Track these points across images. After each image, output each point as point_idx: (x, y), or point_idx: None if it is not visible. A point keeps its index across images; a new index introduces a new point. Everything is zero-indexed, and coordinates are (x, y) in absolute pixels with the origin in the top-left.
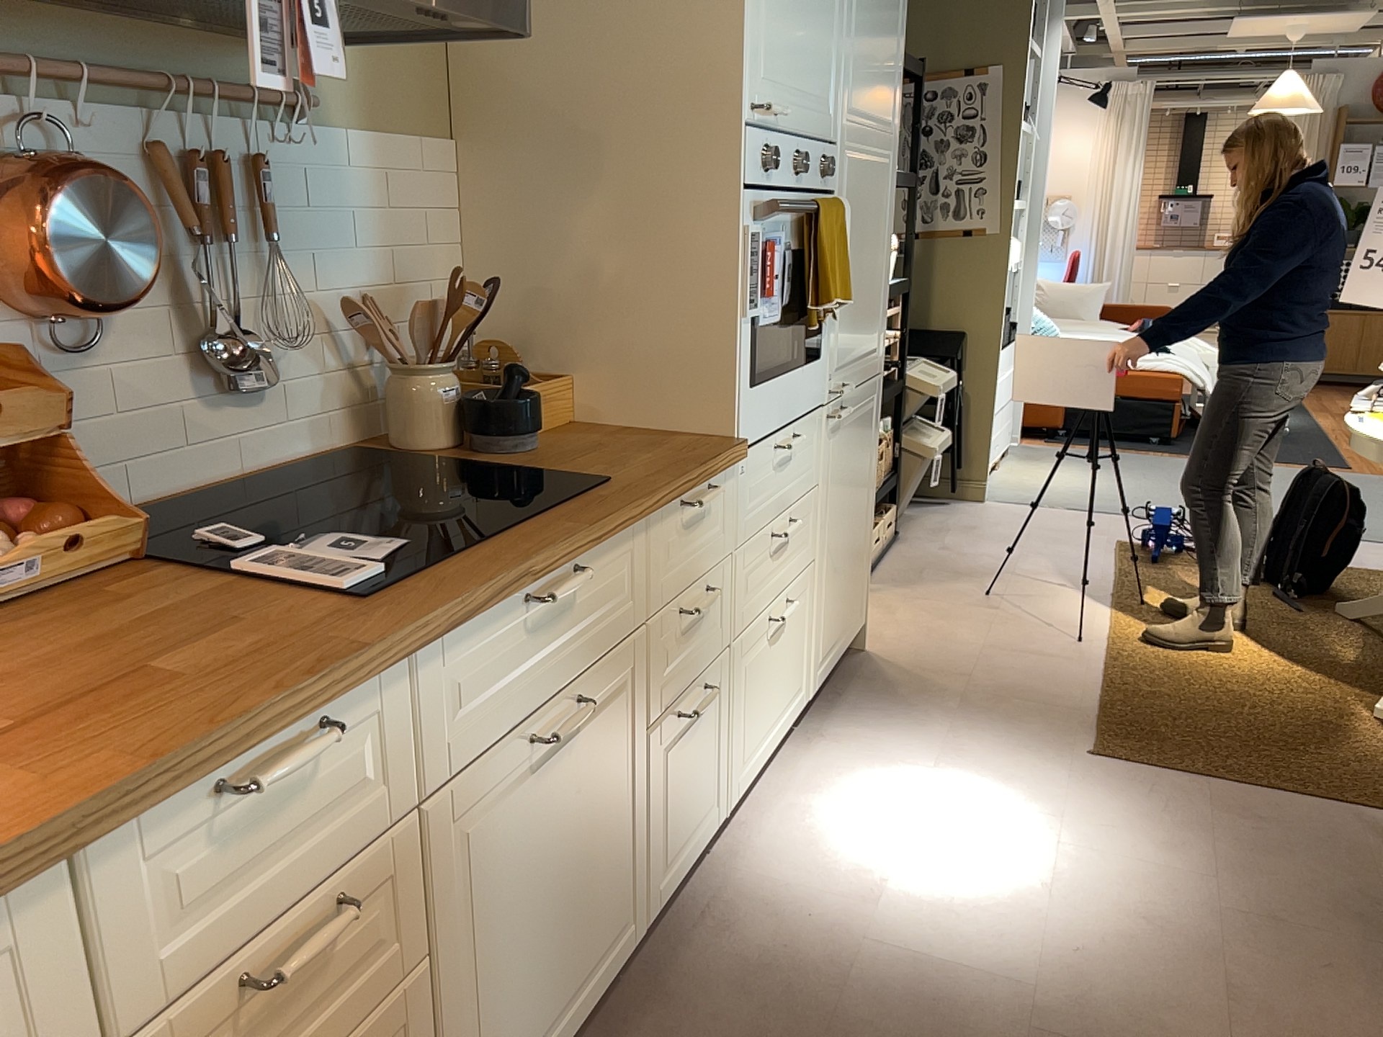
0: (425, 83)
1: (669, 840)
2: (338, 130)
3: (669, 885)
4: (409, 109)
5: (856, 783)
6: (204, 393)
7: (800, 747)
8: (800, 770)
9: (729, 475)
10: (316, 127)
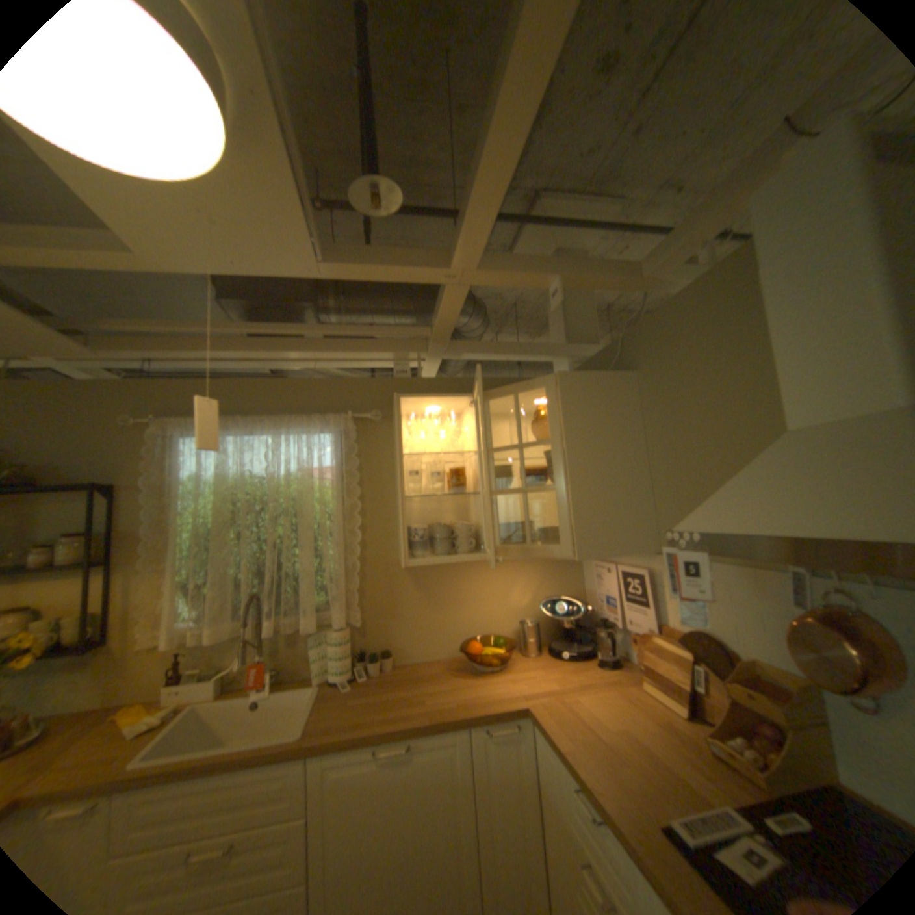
0: None
1: None
2: None
3: None
4: None
5: None
6: None
7: None
8: None
9: None
10: None
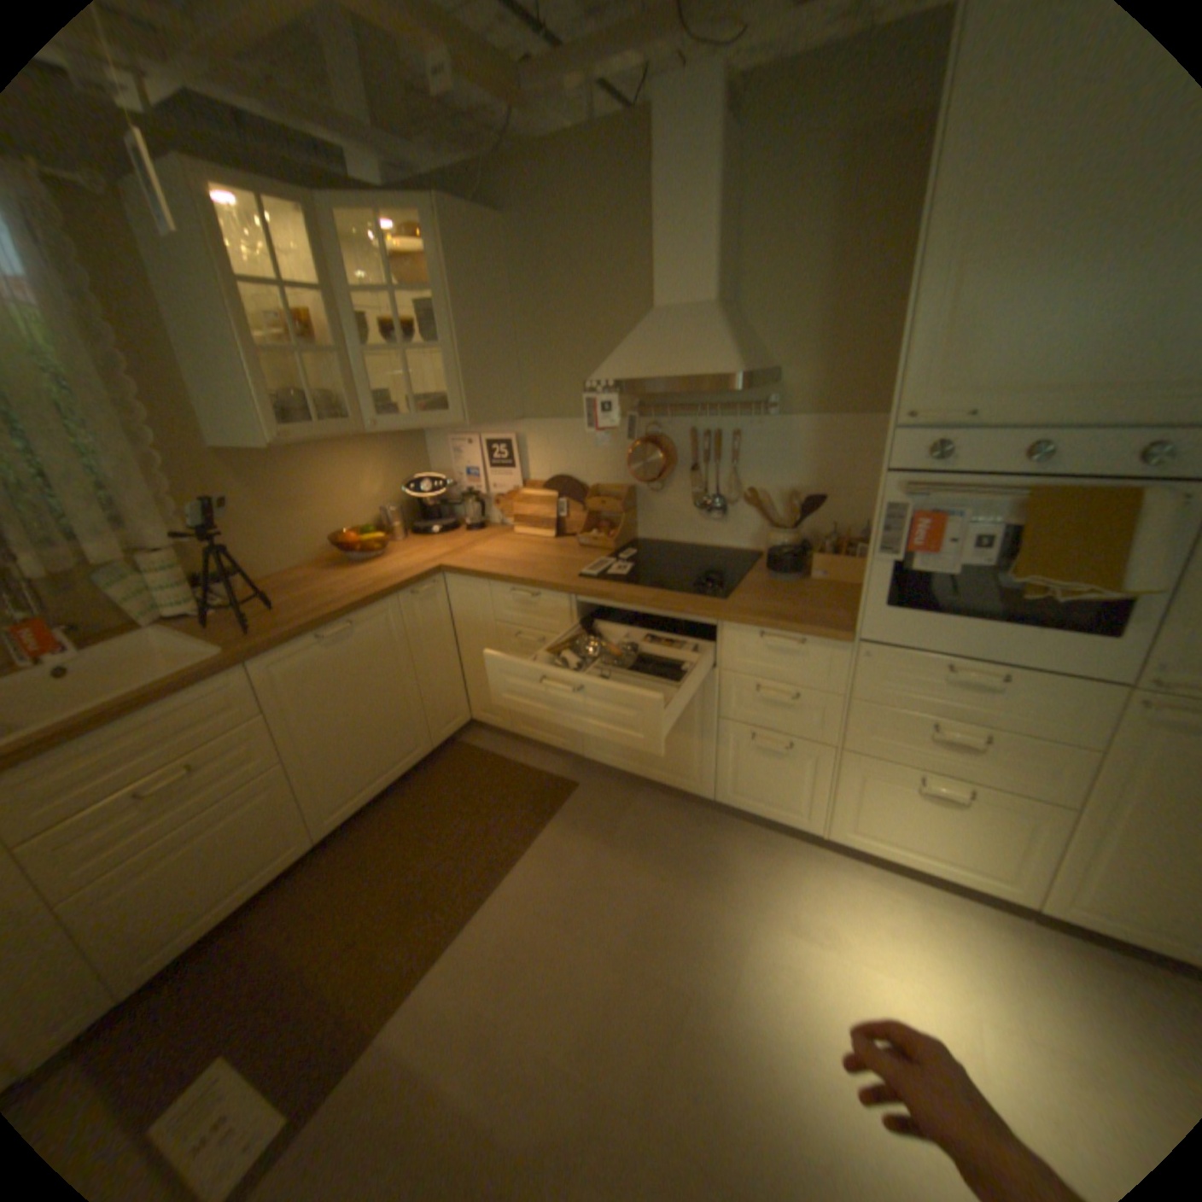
0: (872, 382)
1: (742, 784)
2: (792, 414)
3: (741, 804)
4: (854, 398)
5: (960, 958)
6: (700, 514)
7: (998, 922)
8: (957, 916)
9: (838, 646)
10: (777, 415)
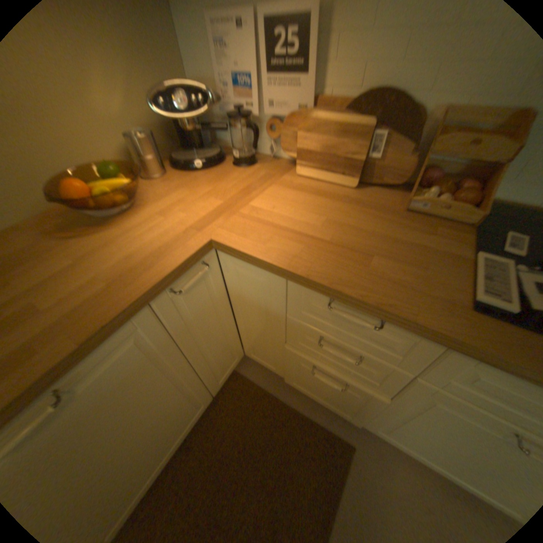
0: None
1: None
2: None
3: None
4: None
5: None
6: None
7: None
8: None
9: None
10: None
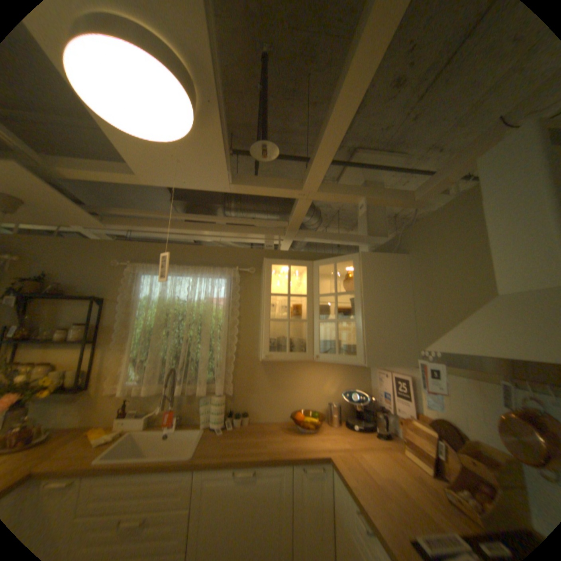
0: None
1: None
2: None
3: None
4: None
5: None
6: None
7: None
8: None
9: None
10: None
